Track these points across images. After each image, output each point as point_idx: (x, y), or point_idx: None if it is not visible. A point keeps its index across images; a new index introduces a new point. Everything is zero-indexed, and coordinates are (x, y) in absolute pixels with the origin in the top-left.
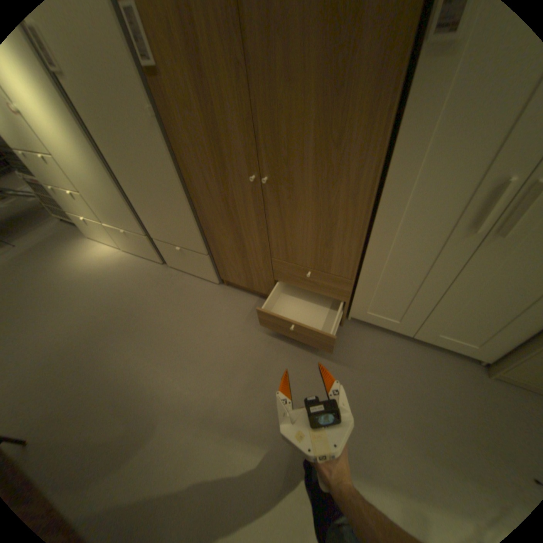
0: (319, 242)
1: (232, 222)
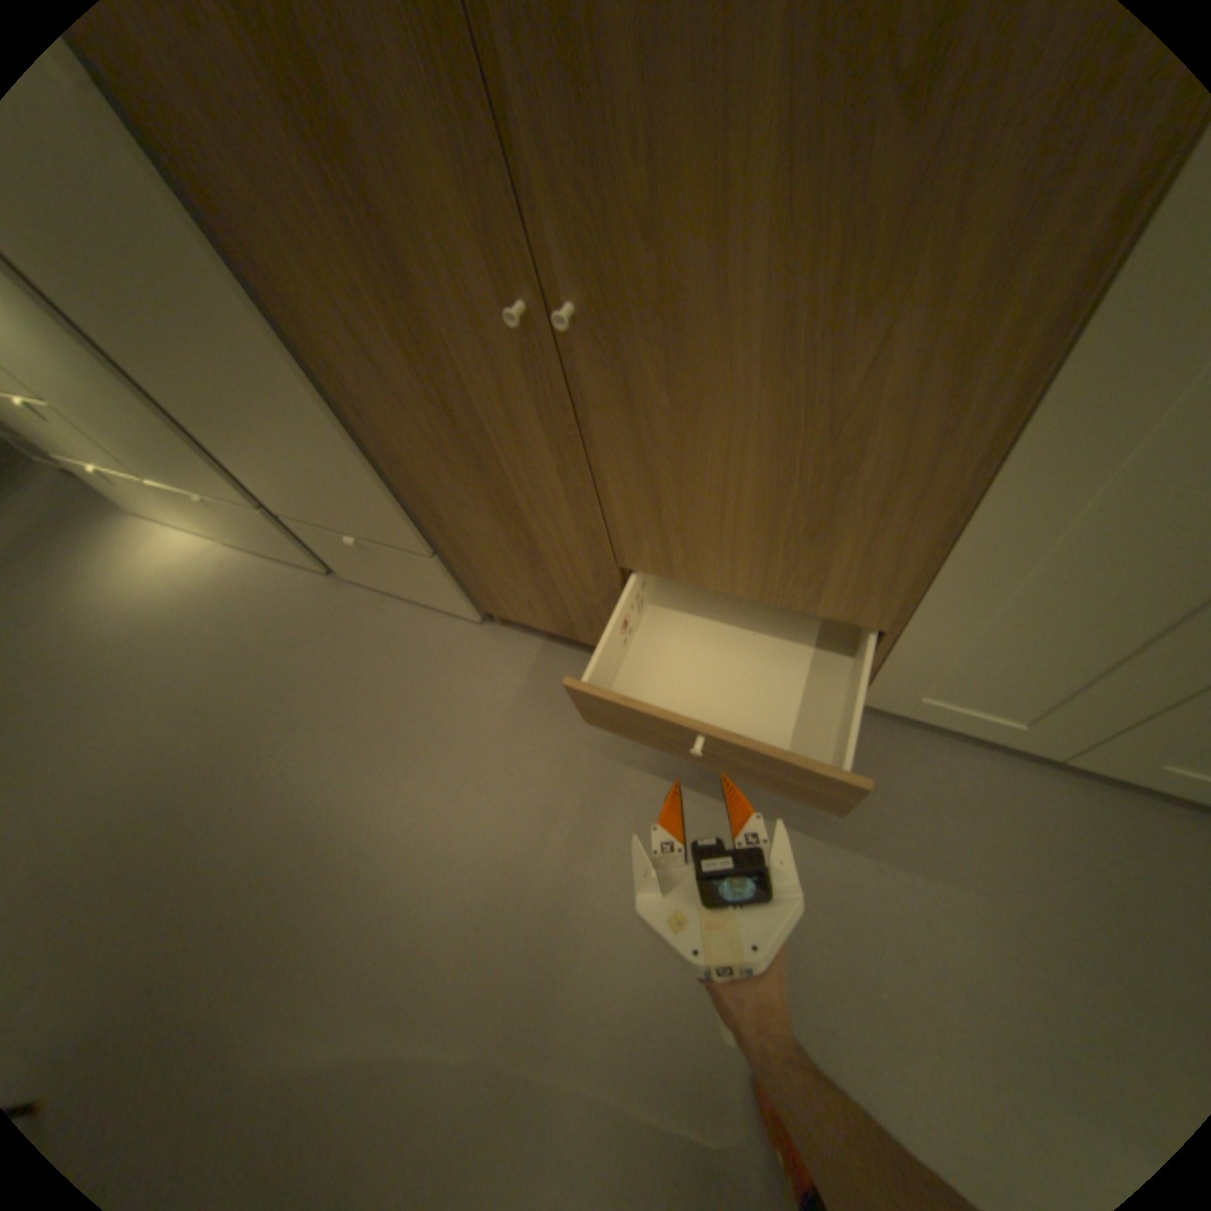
0: (785, 525)
1: (477, 468)
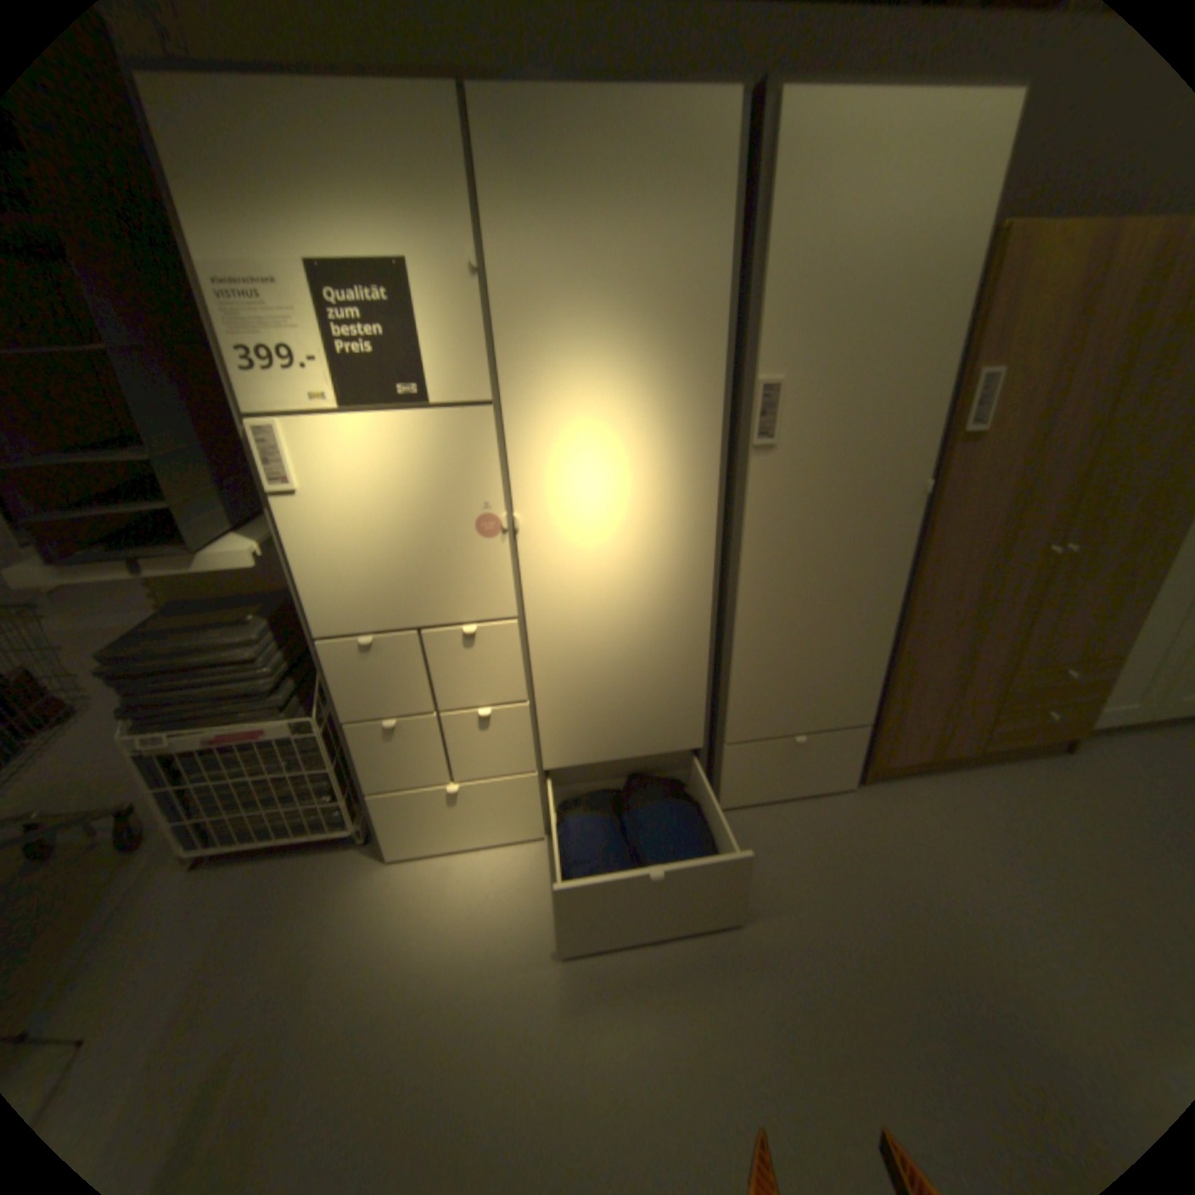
0: (1105, 616)
1: (975, 632)
